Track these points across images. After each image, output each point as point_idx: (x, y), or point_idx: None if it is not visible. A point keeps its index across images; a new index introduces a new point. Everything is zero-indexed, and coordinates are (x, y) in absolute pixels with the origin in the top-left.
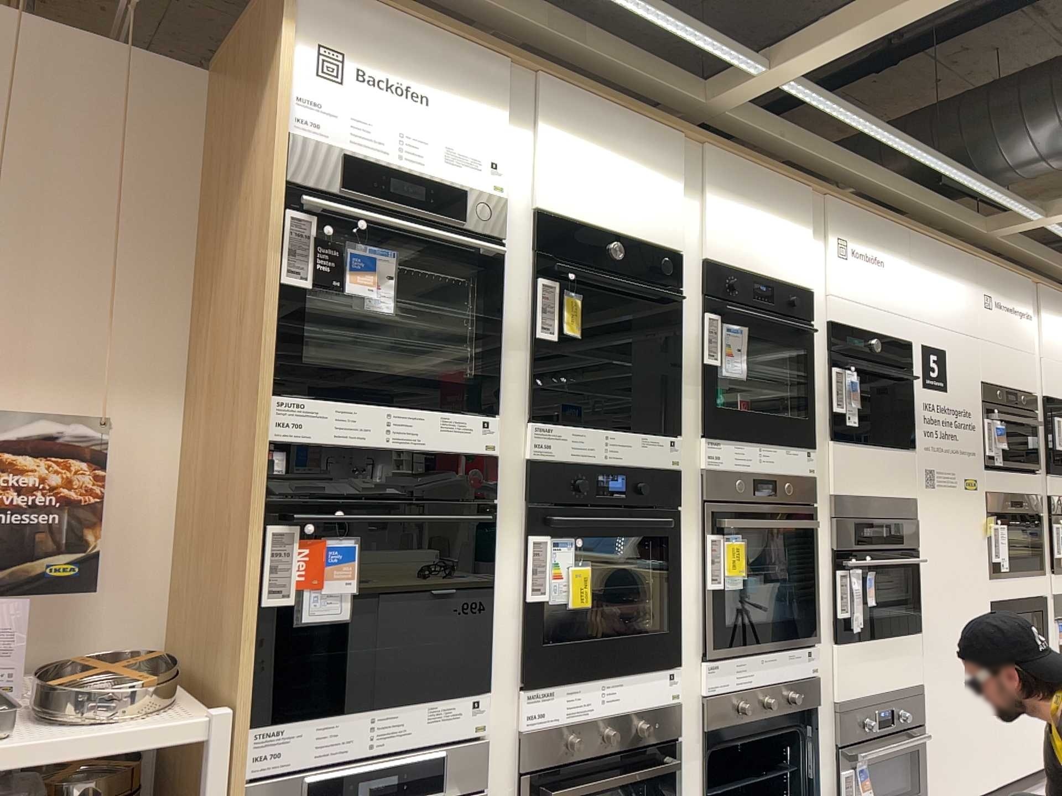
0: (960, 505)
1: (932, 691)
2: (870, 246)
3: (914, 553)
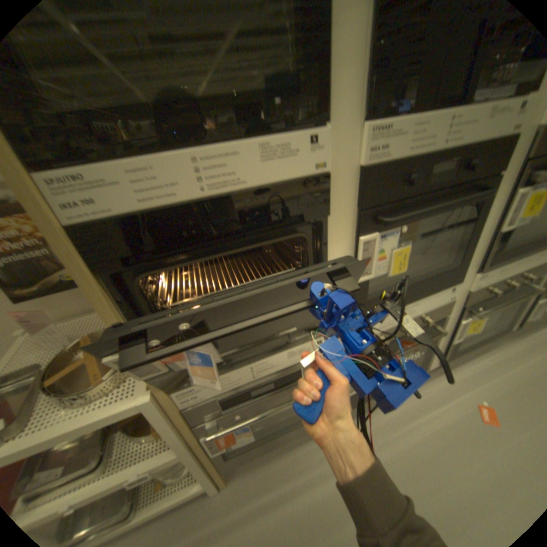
0: None
1: None
2: None
3: None
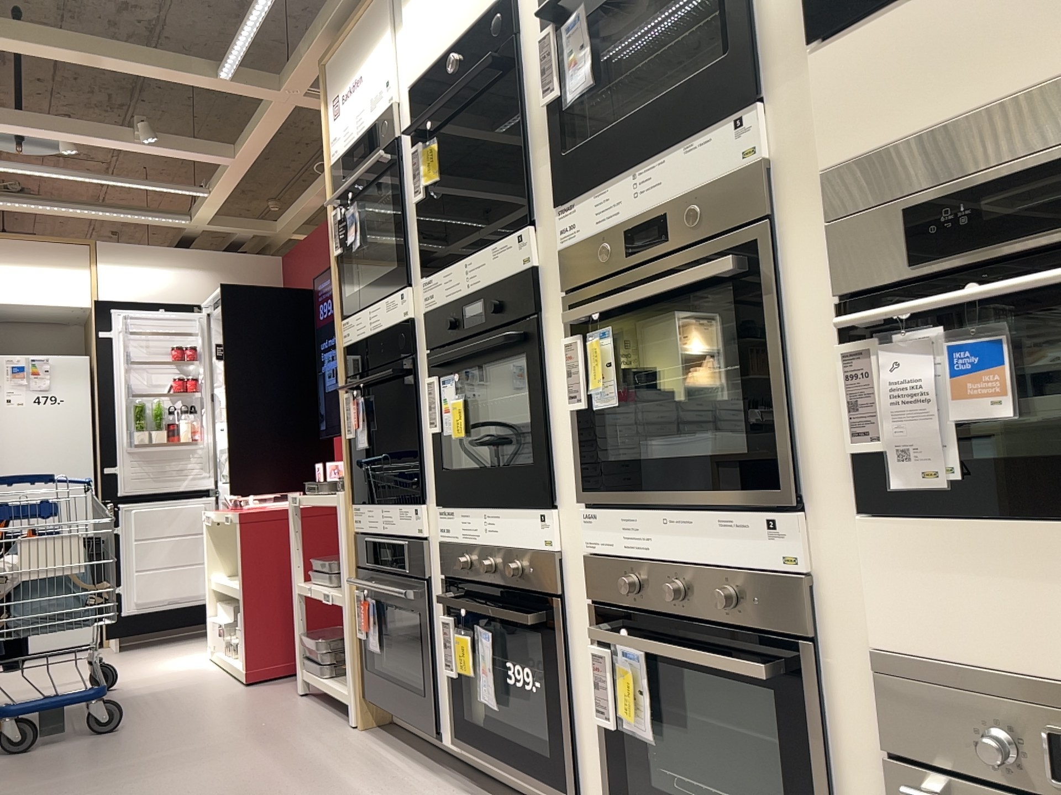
0: None
1: None
2: None
3: None
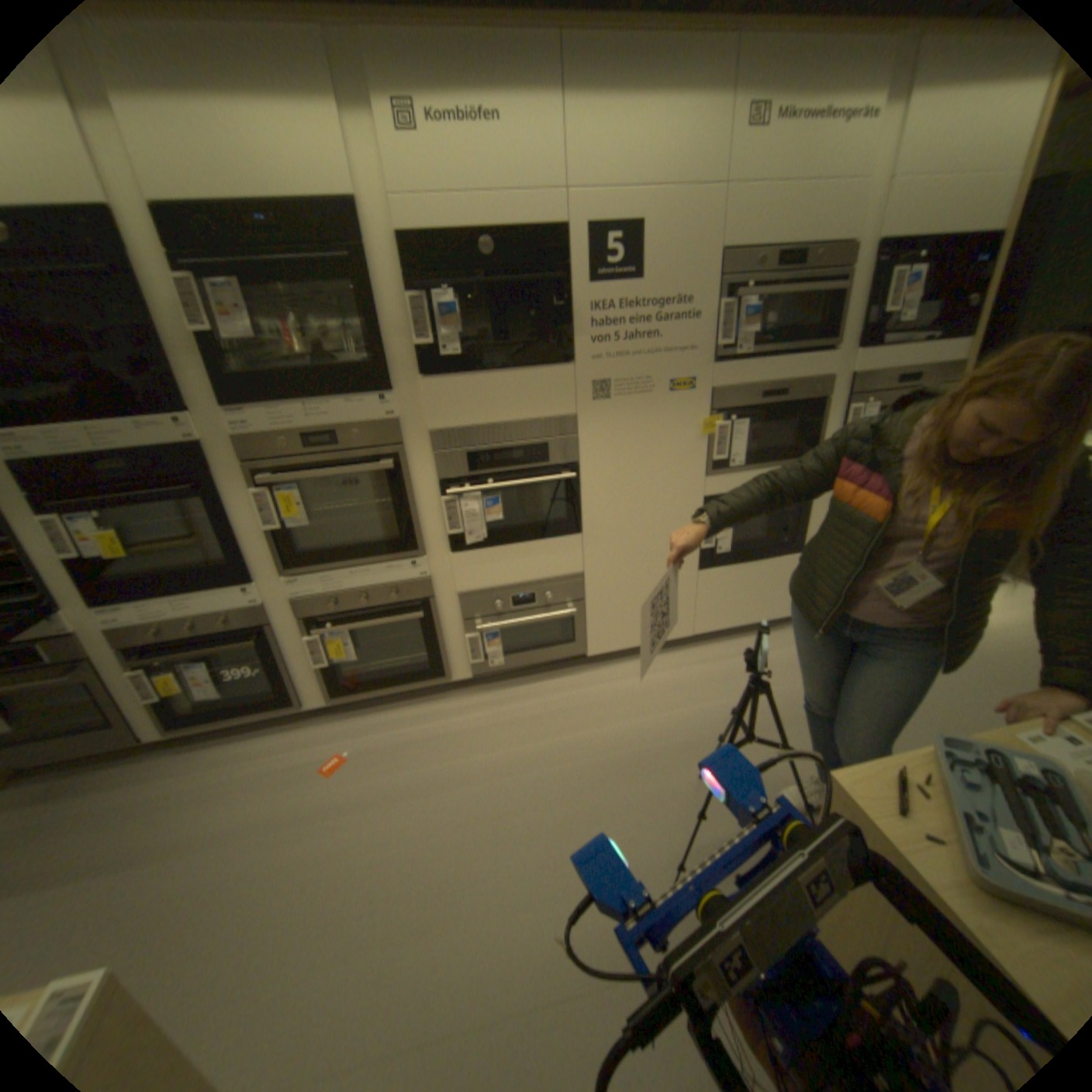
0: (658, 411)
1: (597, 578)
2: (467, 87)
3: (571, 469)
